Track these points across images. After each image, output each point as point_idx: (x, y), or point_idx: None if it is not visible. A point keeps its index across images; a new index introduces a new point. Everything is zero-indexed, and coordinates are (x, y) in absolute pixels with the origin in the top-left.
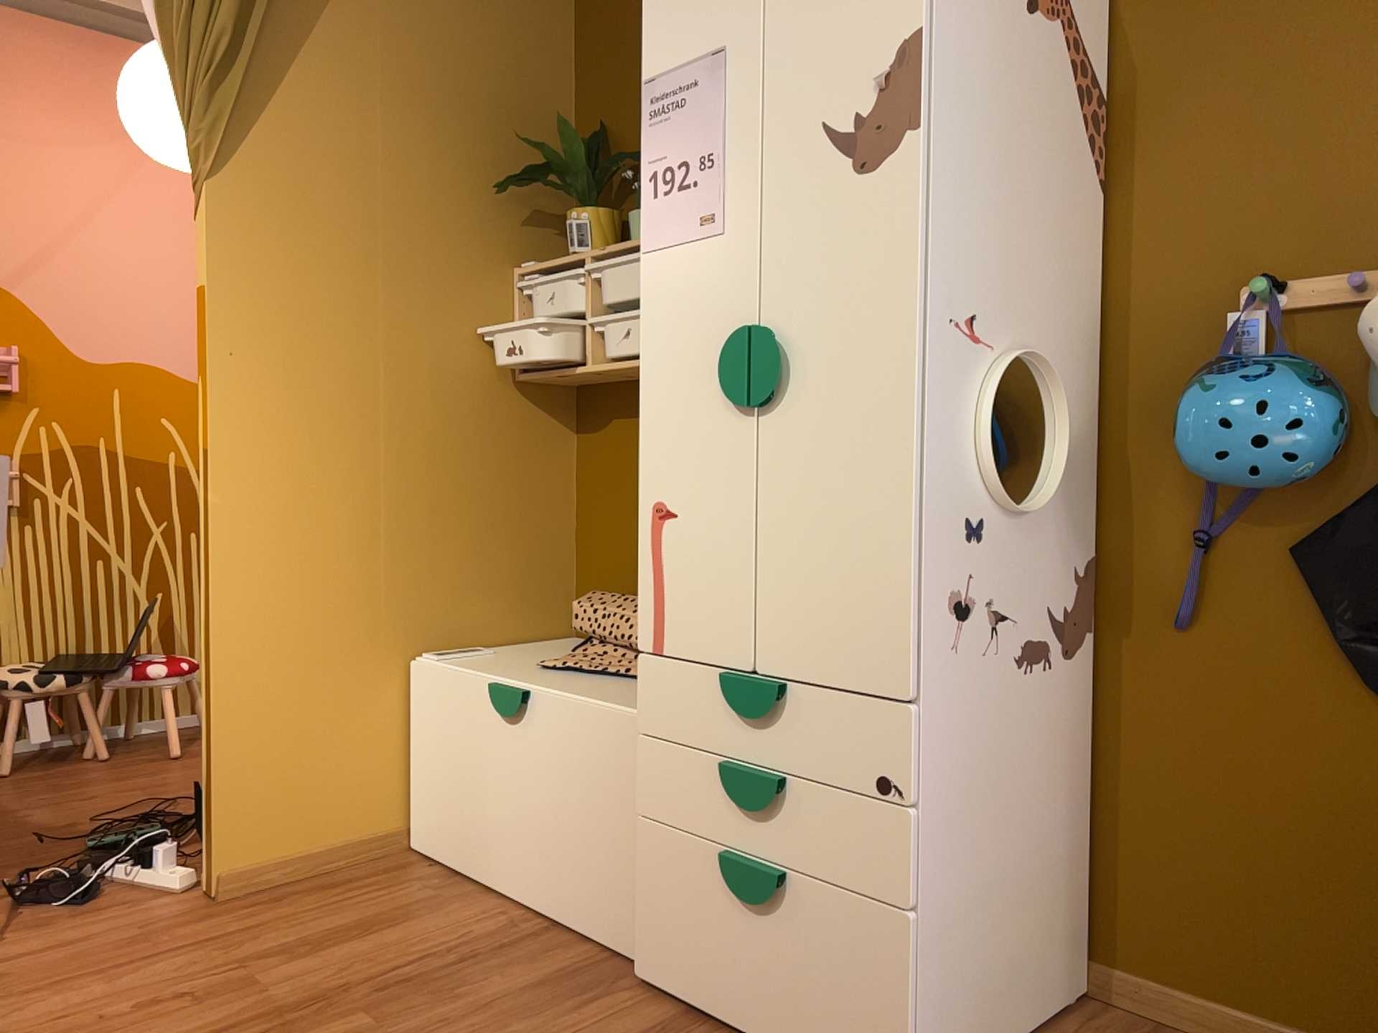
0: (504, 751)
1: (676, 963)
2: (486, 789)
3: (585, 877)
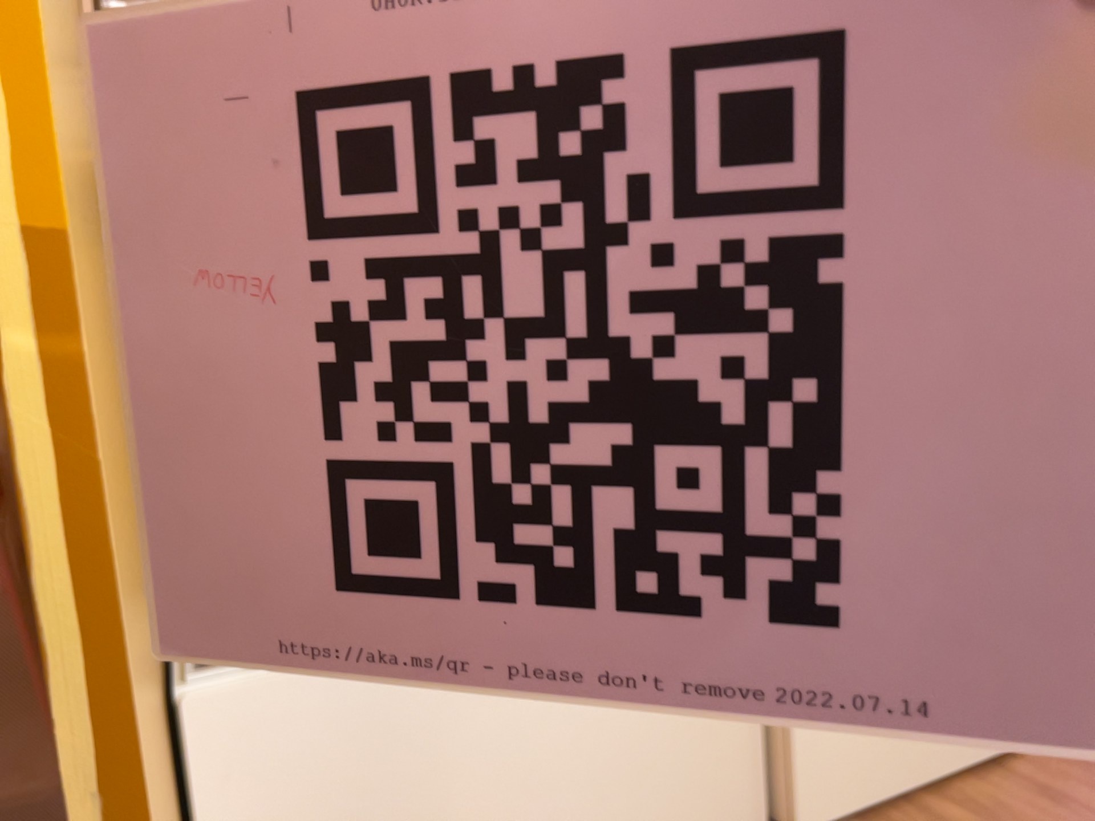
0: (502, 728)
1: (851, 781)
2: (462, 807)
3: (676, 797)
